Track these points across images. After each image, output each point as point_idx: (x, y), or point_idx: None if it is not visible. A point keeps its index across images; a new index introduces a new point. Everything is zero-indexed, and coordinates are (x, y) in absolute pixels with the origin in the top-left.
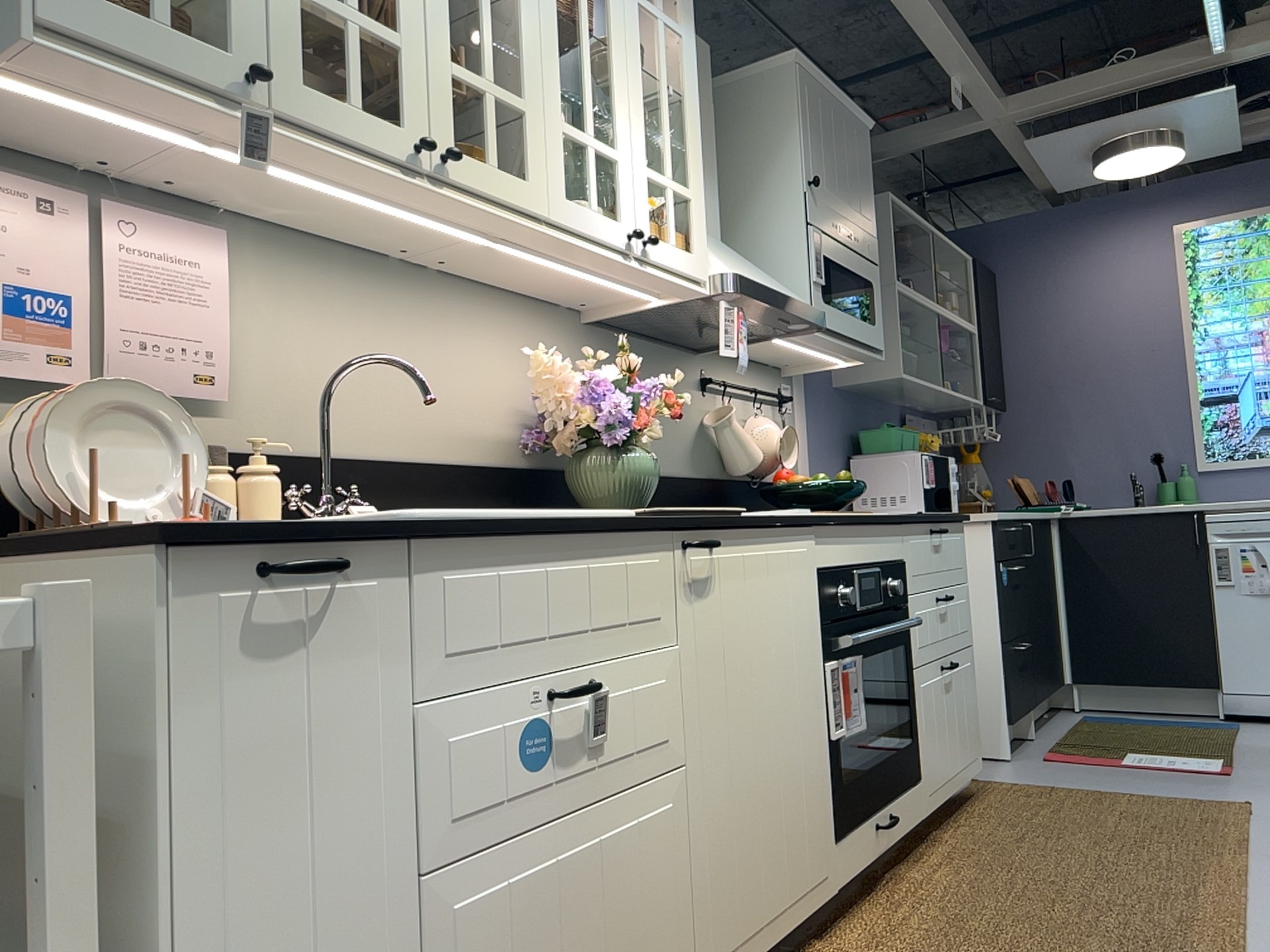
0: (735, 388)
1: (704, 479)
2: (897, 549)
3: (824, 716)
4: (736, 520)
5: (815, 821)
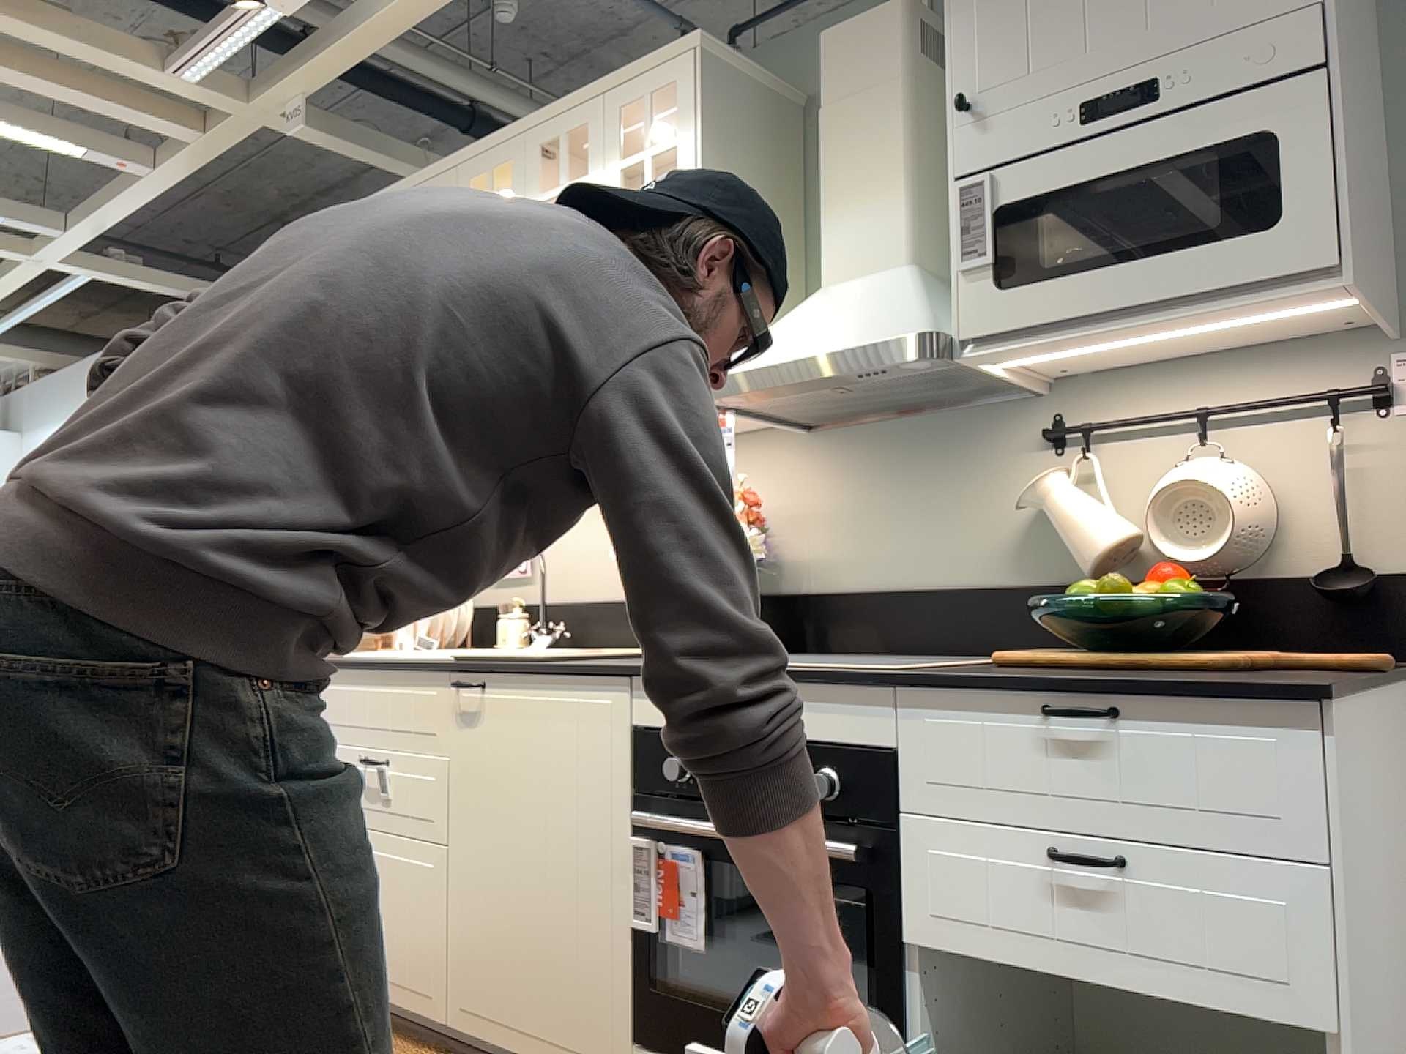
0: (1128, 425)
1: (1033, 586)
2: (861, 727)
3: (633, 896)
4: (502, 666)
5: (593, 993)
